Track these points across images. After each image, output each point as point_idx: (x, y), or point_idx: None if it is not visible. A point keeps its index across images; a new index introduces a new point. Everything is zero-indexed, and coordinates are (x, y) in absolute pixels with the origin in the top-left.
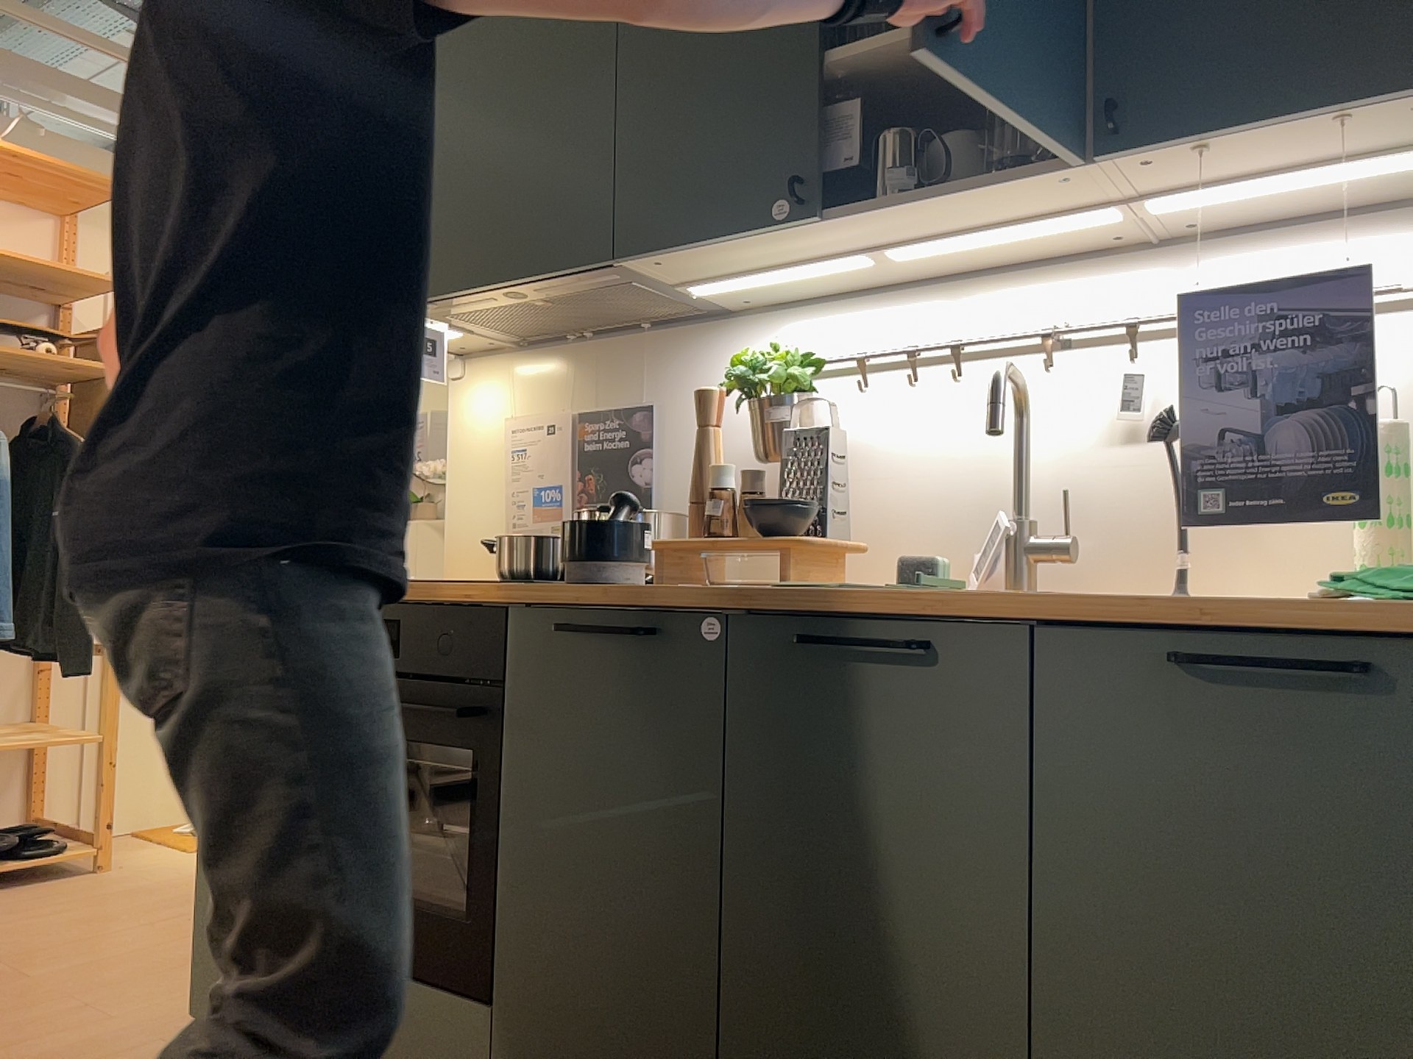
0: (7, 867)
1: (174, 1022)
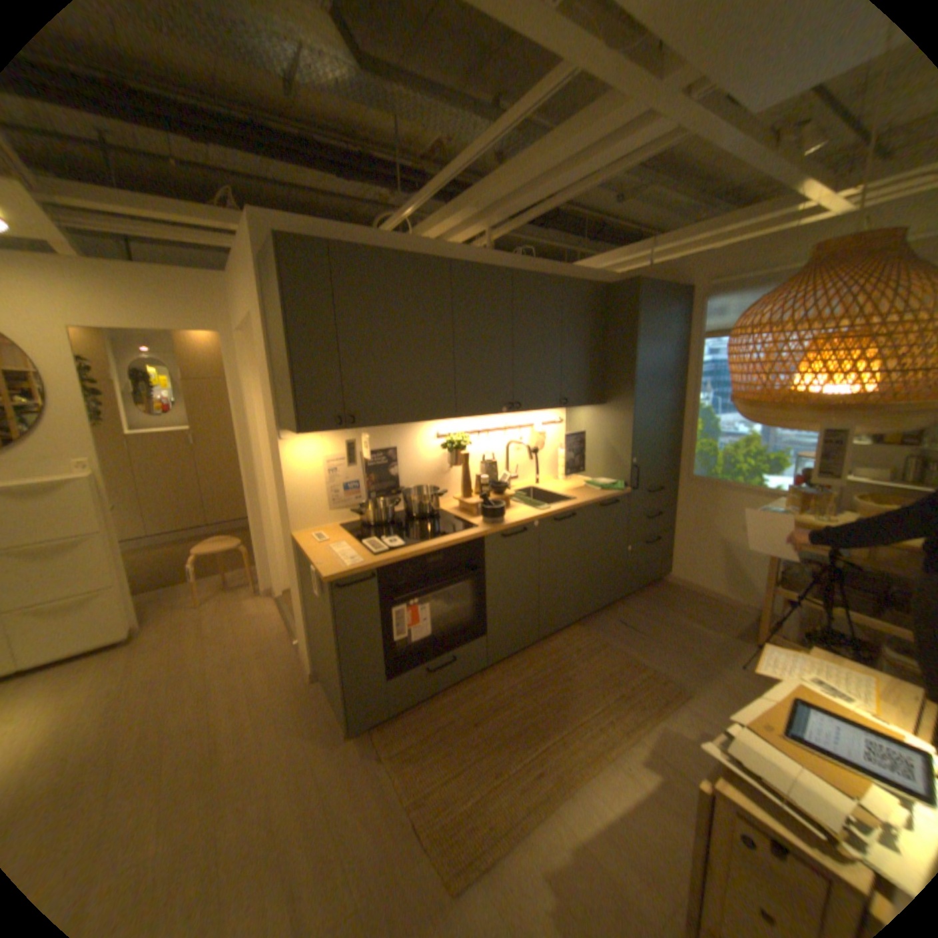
0: None
1: (292, 768)
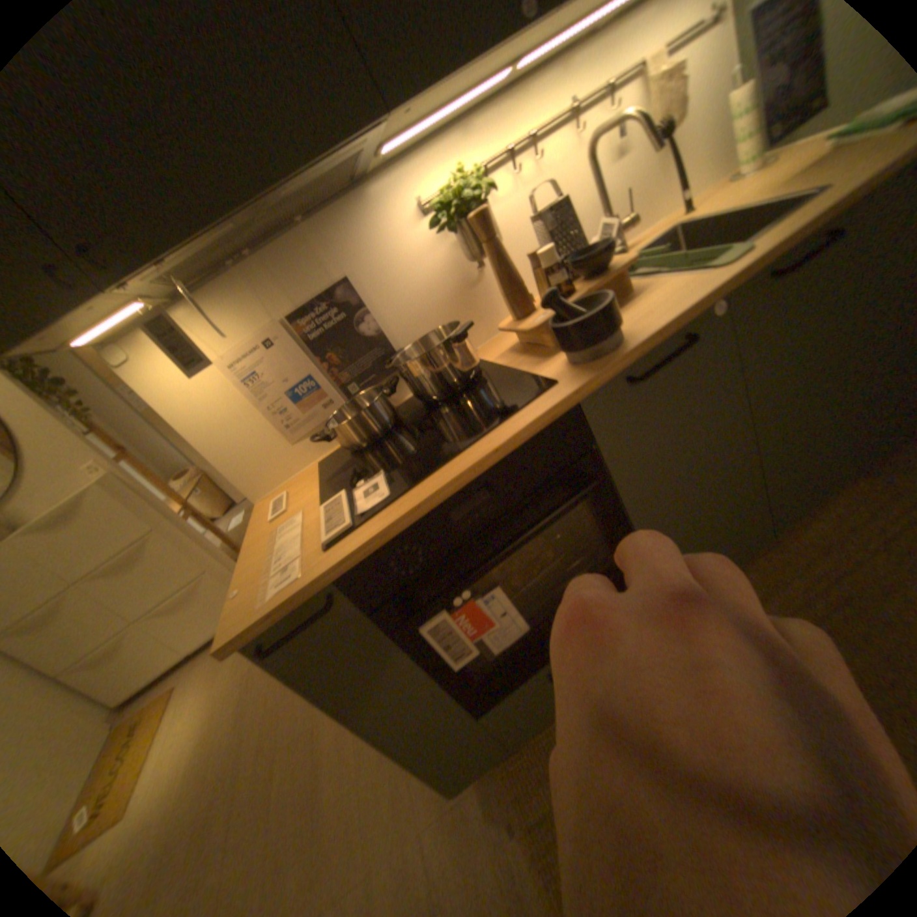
0: None
1: (395, 822)
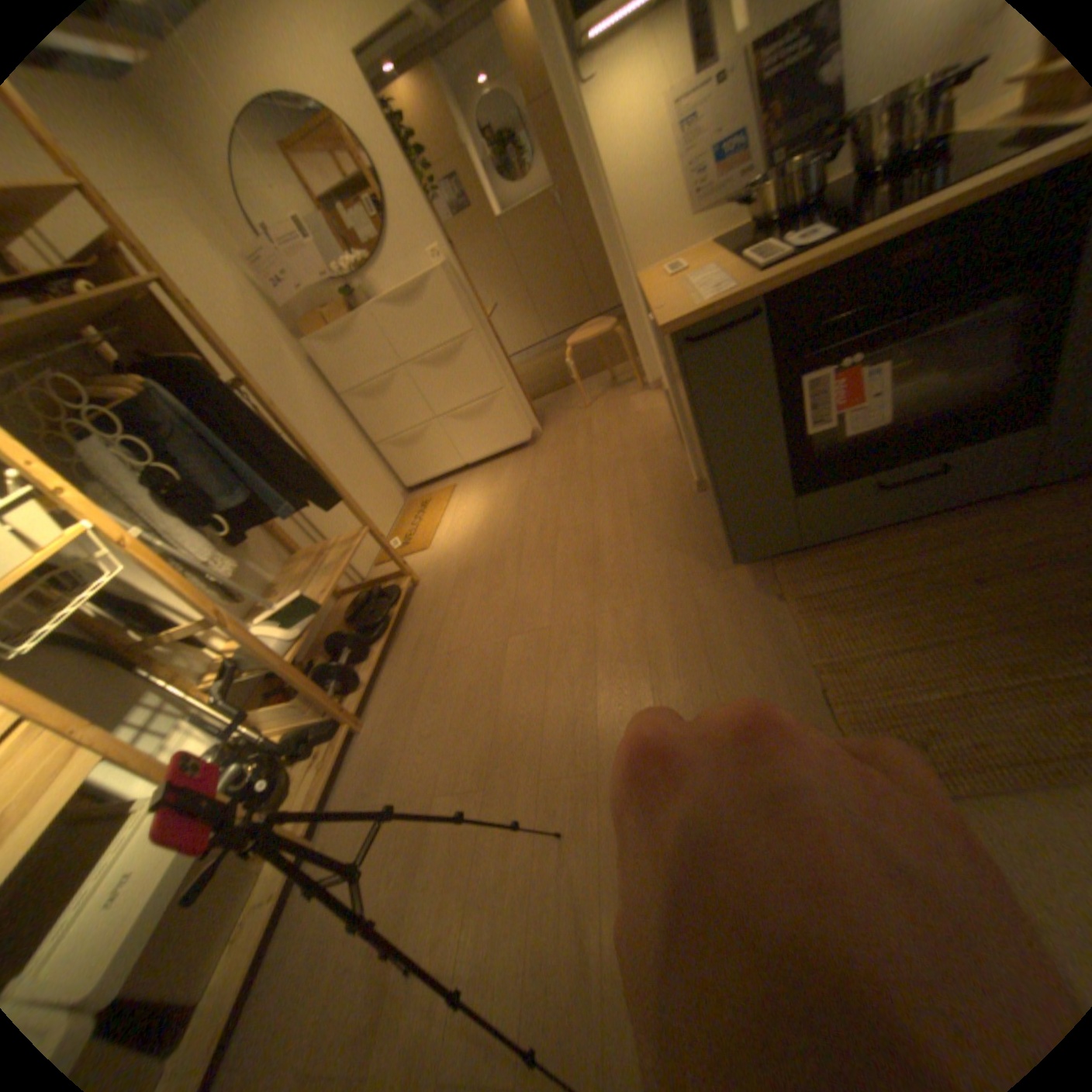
0: (396, 610)
1: (671, 580)
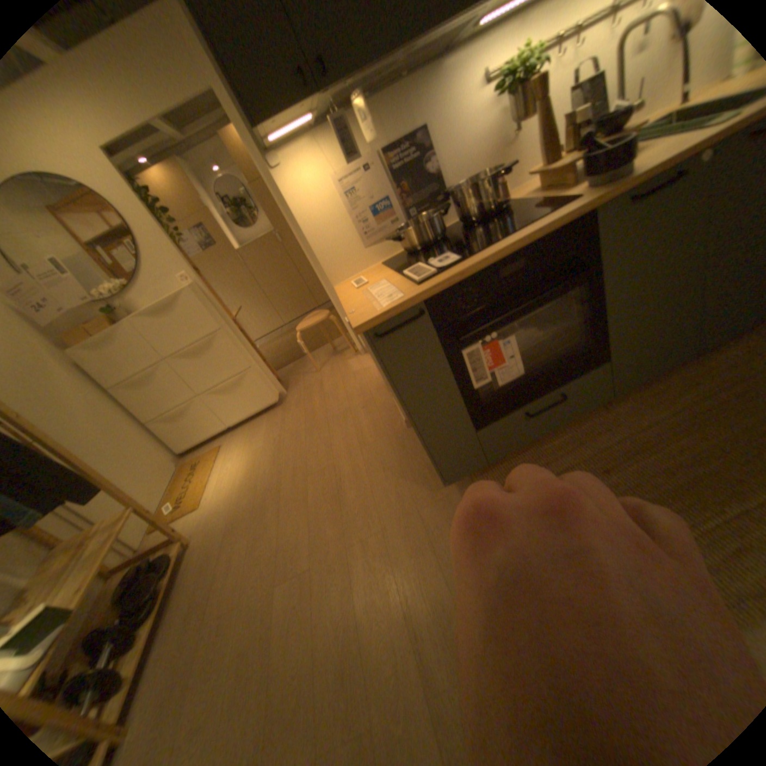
0: (164, 583)
1: (401, 505)
